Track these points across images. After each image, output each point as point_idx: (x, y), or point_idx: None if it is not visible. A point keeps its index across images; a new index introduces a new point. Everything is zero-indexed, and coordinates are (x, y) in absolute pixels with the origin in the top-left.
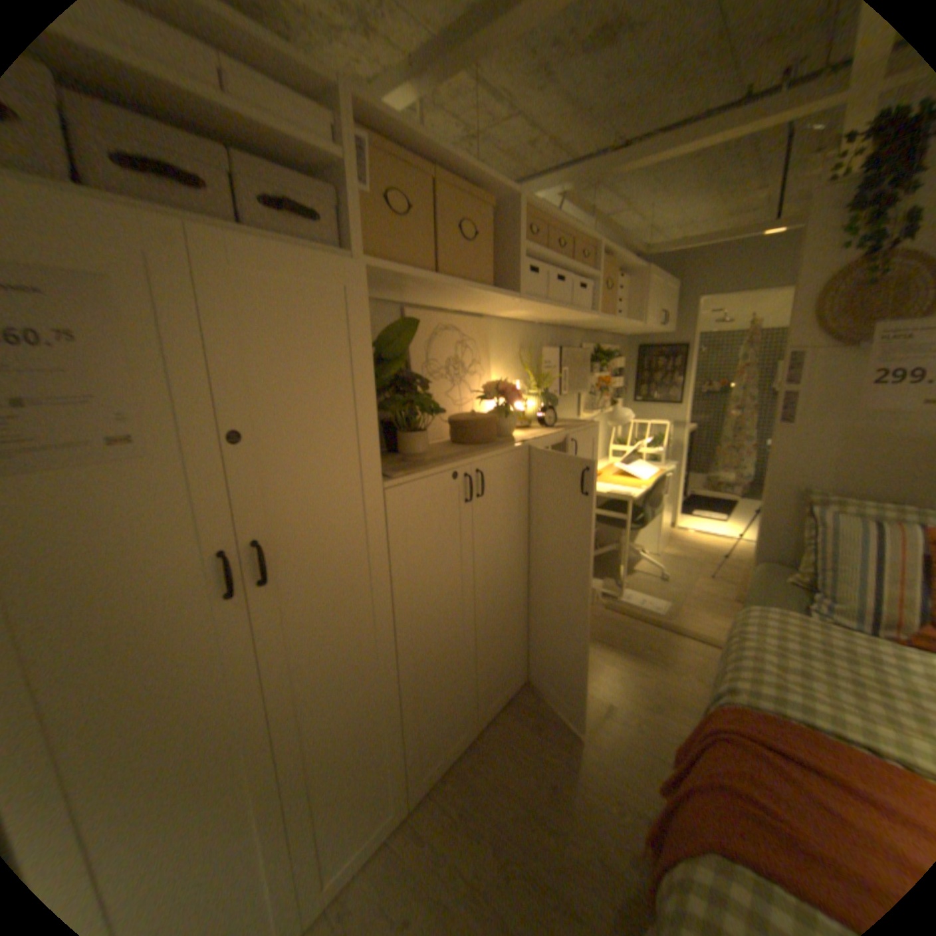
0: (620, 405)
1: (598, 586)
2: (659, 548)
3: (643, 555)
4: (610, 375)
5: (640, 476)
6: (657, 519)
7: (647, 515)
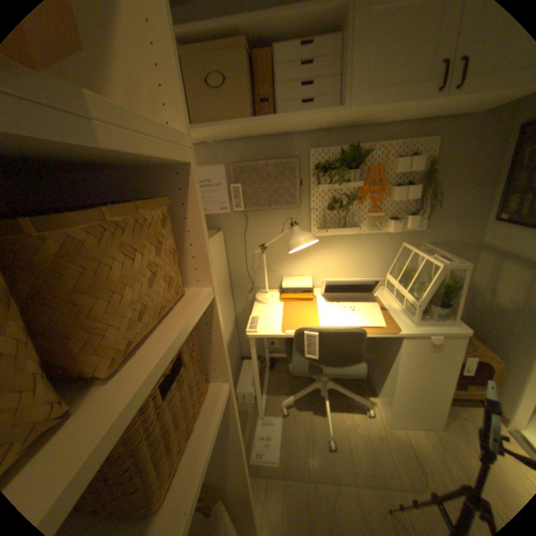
0: (409, 223)
1: (245, 390)
2: (393, 421)
3: (327, 405)
4: (398, 181)
5: (325, 318)
6: (394, 386)
7: (294, 363)
